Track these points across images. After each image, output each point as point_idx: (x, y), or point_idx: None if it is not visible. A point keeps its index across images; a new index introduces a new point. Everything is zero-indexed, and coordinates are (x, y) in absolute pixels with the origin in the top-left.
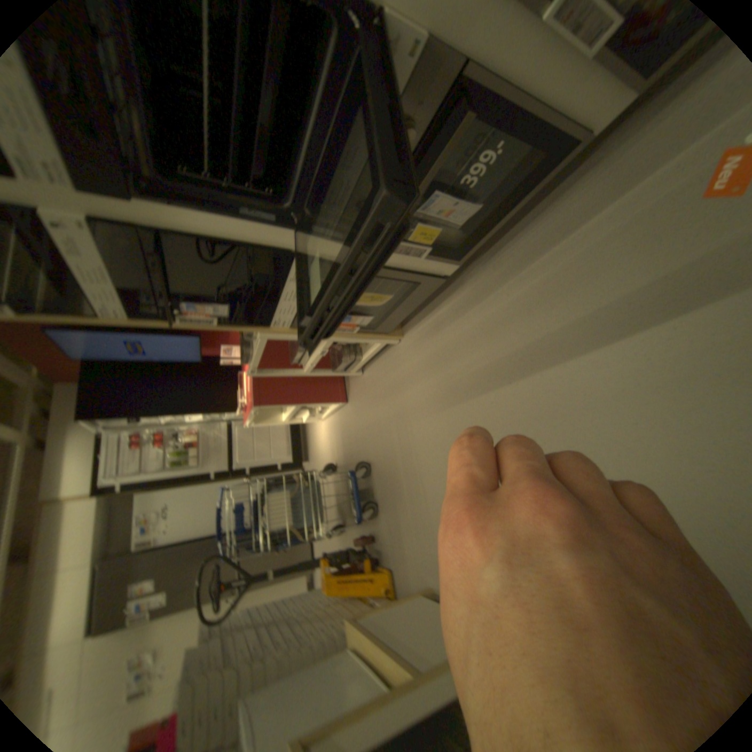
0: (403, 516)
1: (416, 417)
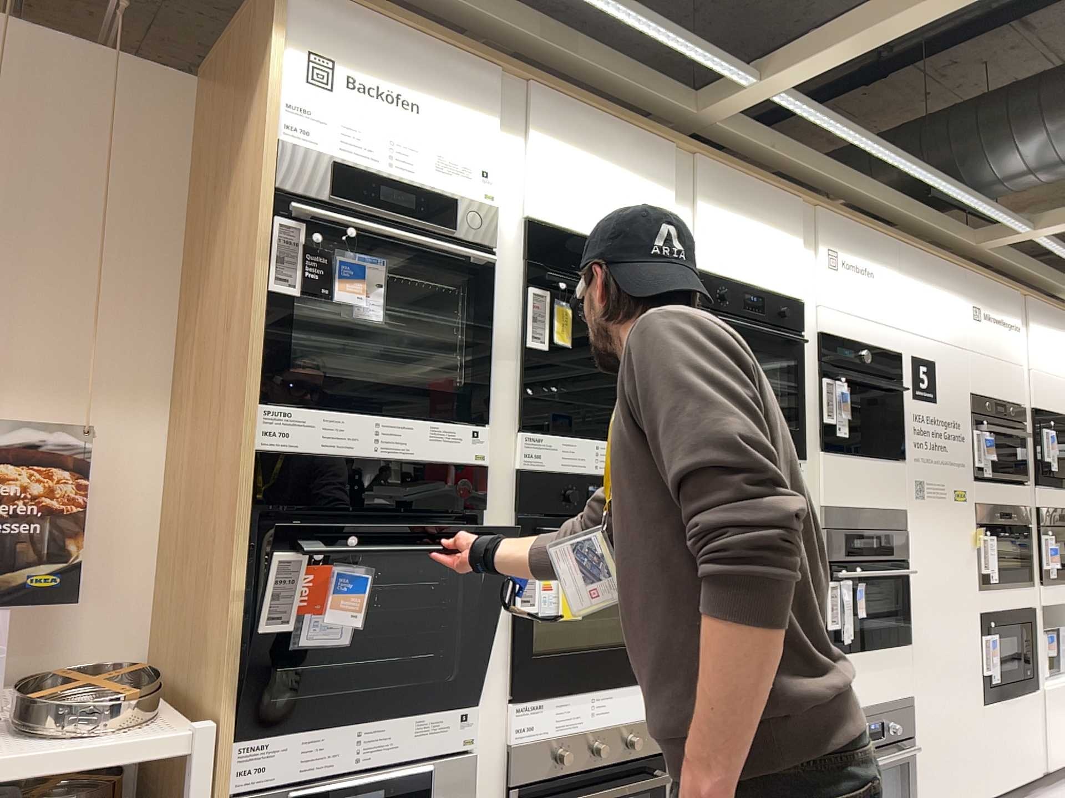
0: None
1: None
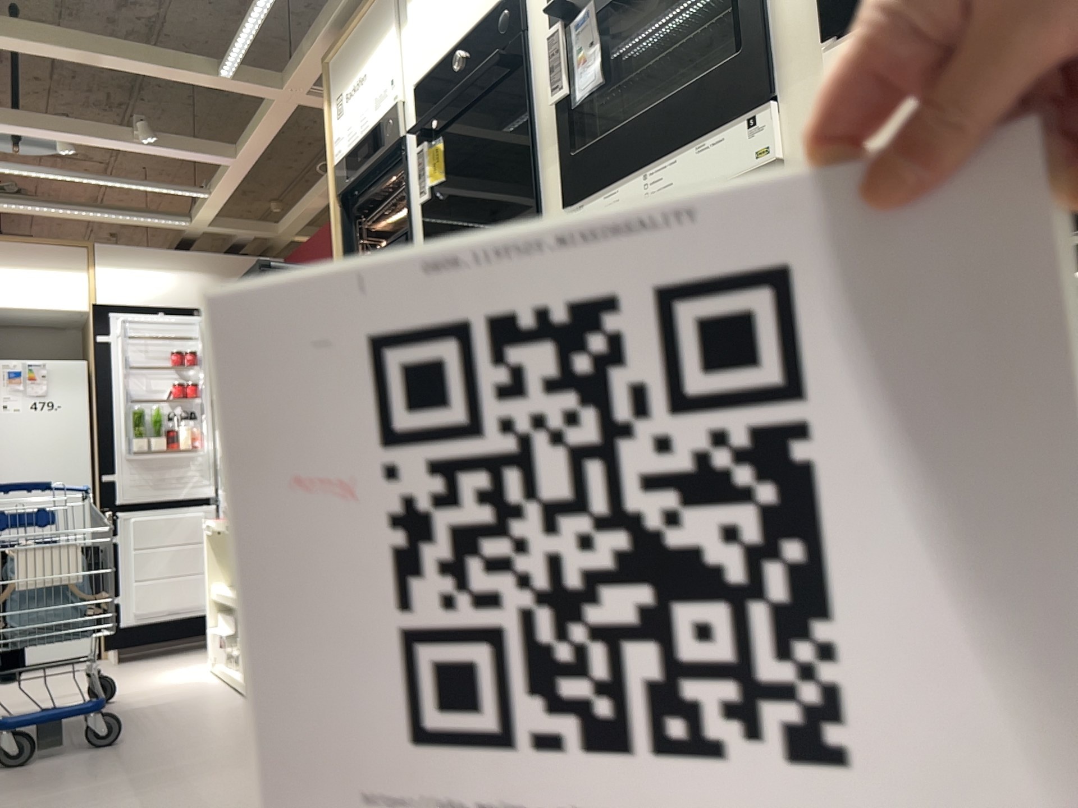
0: (0, 802)
1: (212, 783)
